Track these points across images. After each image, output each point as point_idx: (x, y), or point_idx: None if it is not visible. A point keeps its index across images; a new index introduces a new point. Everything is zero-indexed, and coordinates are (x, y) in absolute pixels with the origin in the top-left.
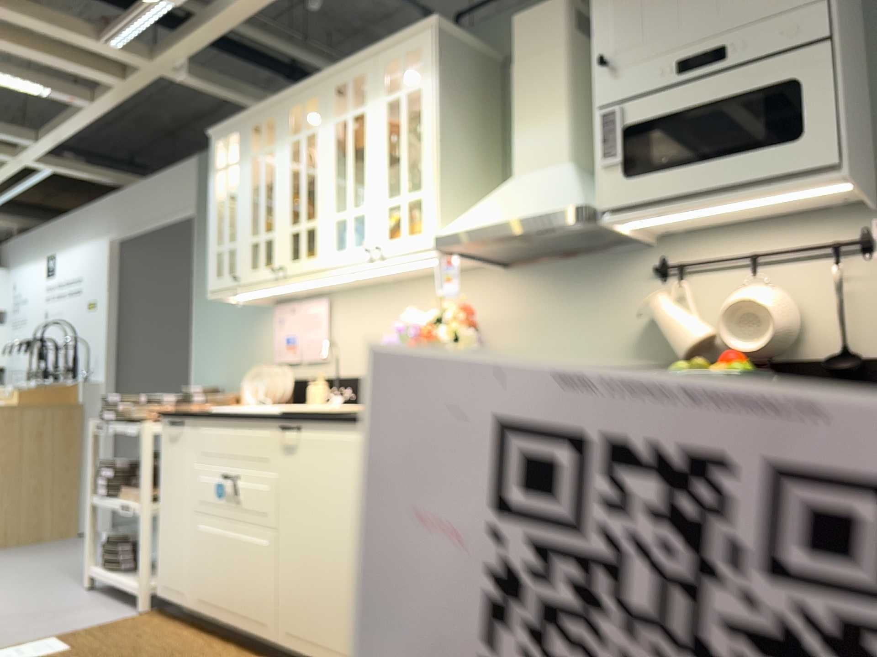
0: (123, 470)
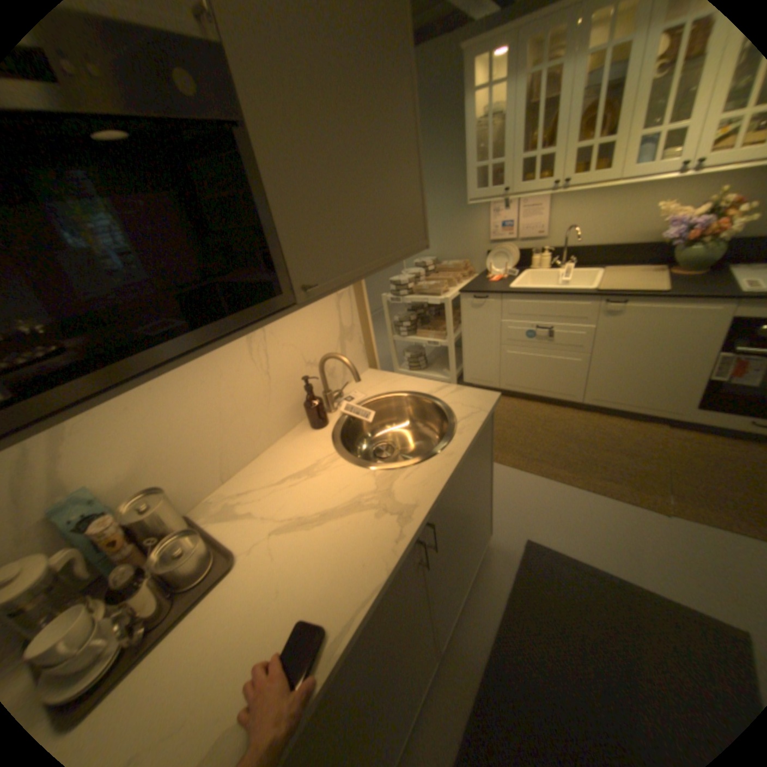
0: (412, 321)
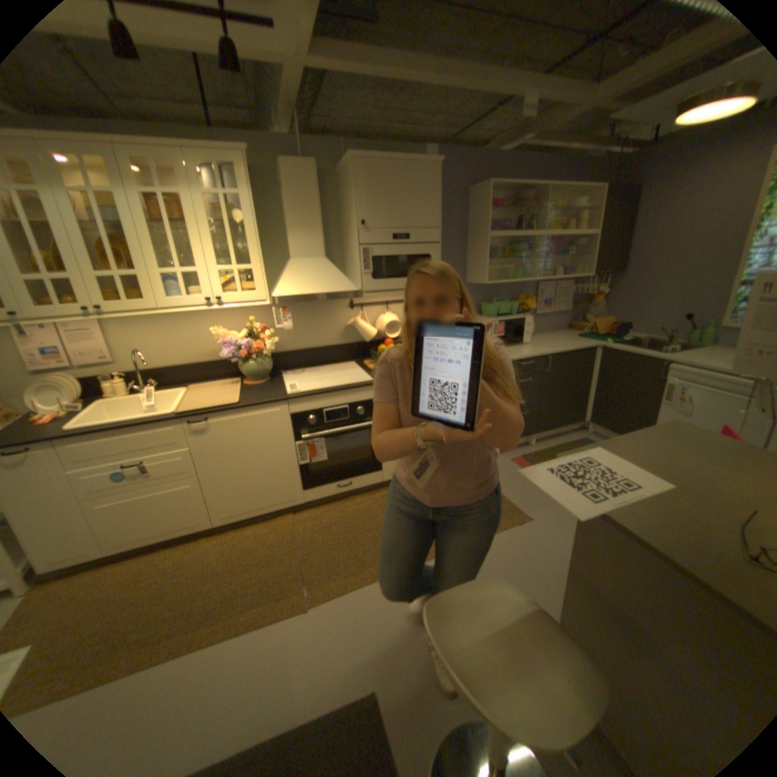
0: None
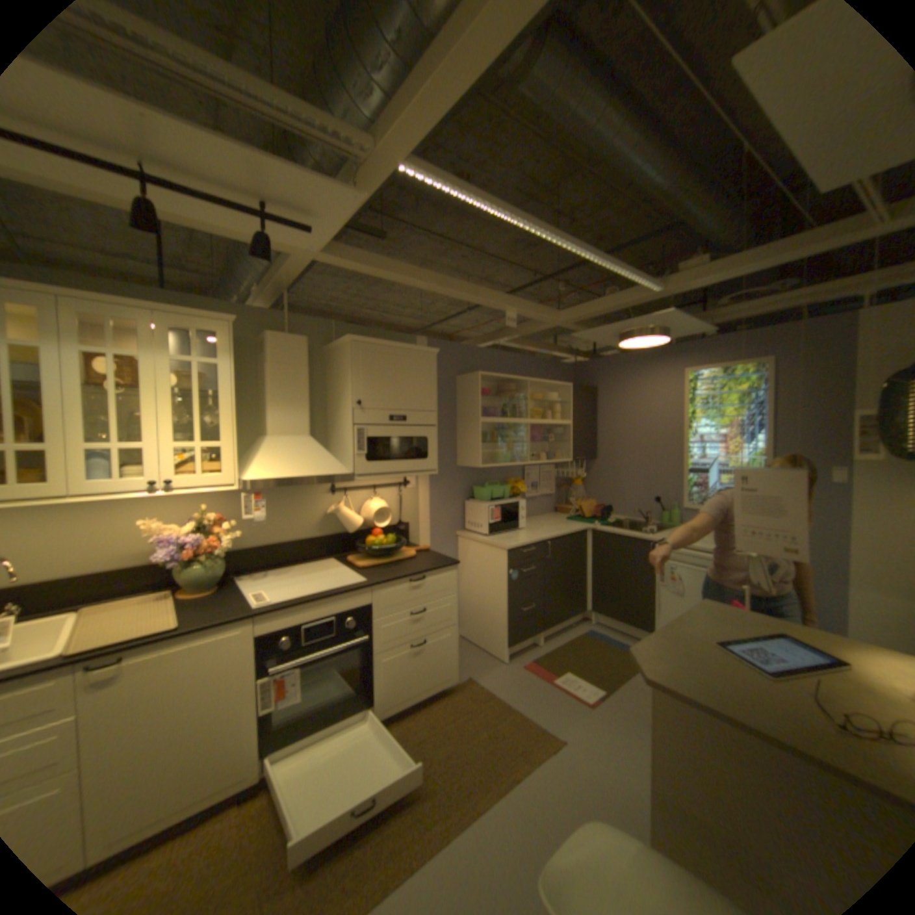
0: None
